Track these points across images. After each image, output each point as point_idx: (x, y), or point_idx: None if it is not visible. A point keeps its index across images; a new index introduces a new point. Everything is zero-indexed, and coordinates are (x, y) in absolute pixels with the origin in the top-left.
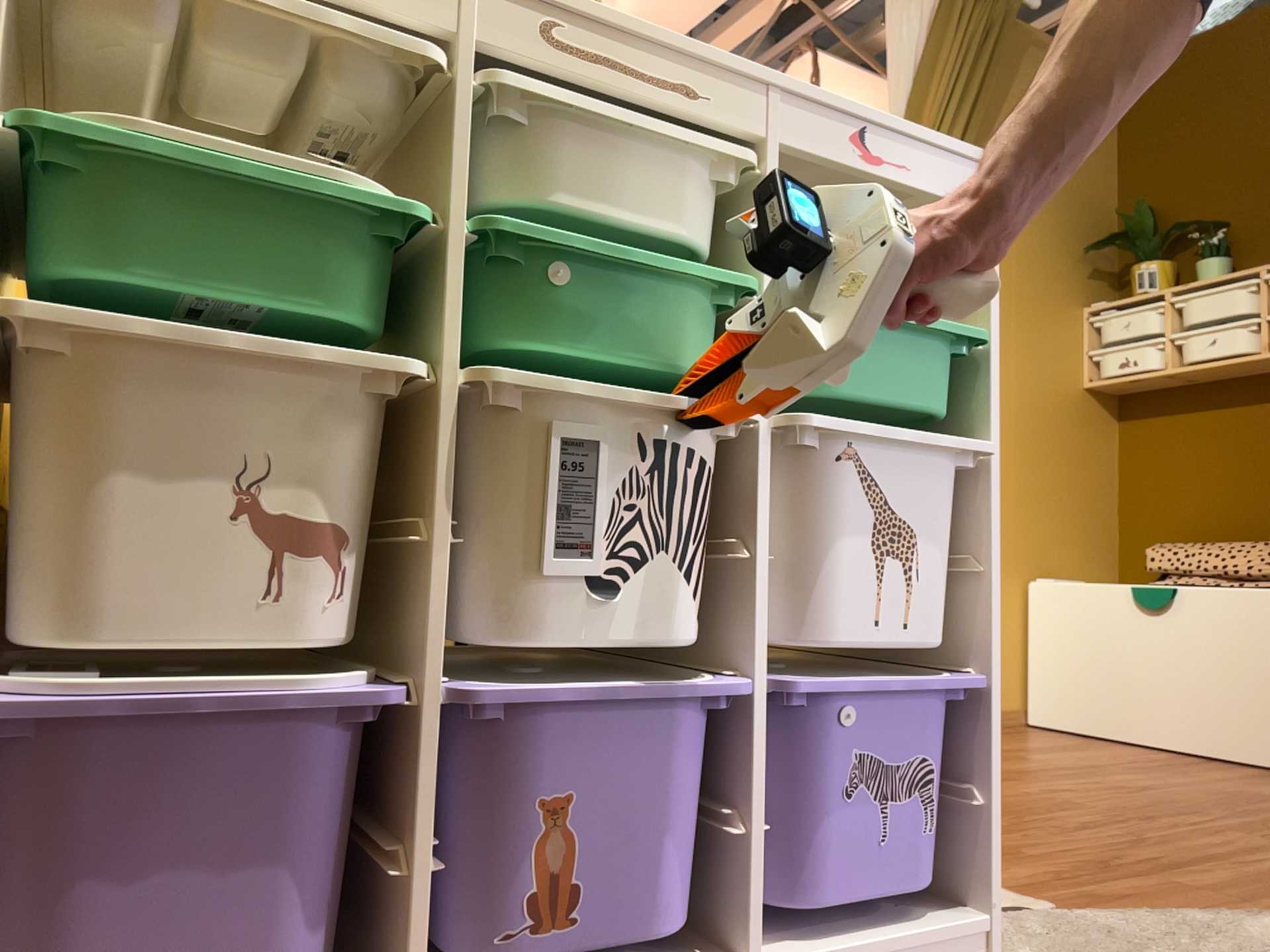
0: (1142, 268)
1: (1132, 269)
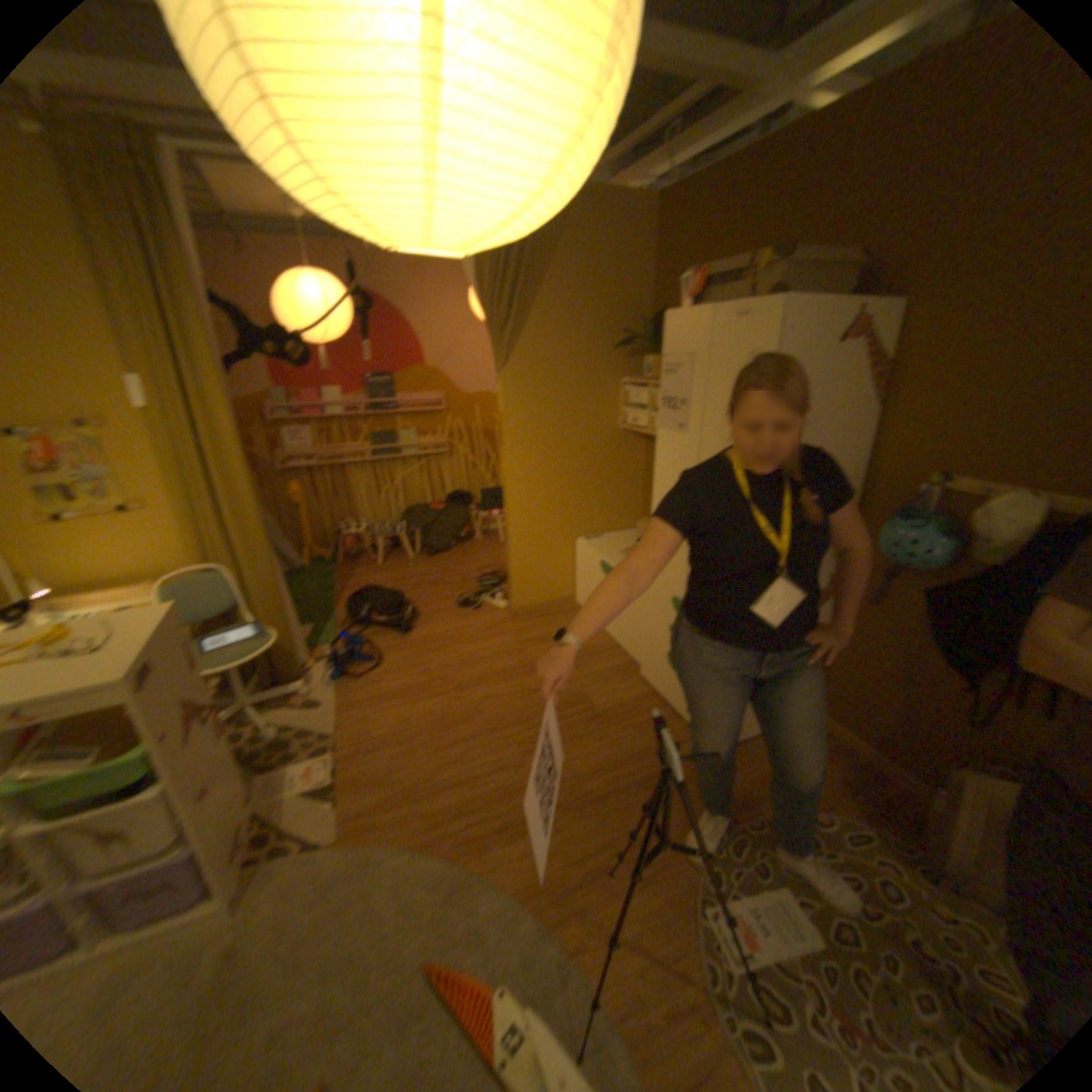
0: (651, 359)
1: (646, 359)
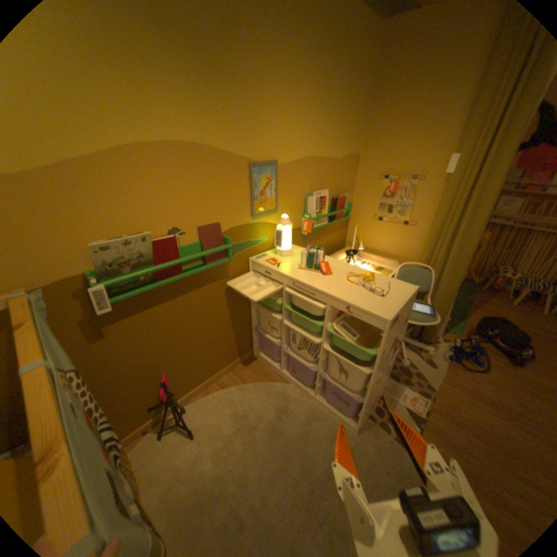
0: None
1: None
